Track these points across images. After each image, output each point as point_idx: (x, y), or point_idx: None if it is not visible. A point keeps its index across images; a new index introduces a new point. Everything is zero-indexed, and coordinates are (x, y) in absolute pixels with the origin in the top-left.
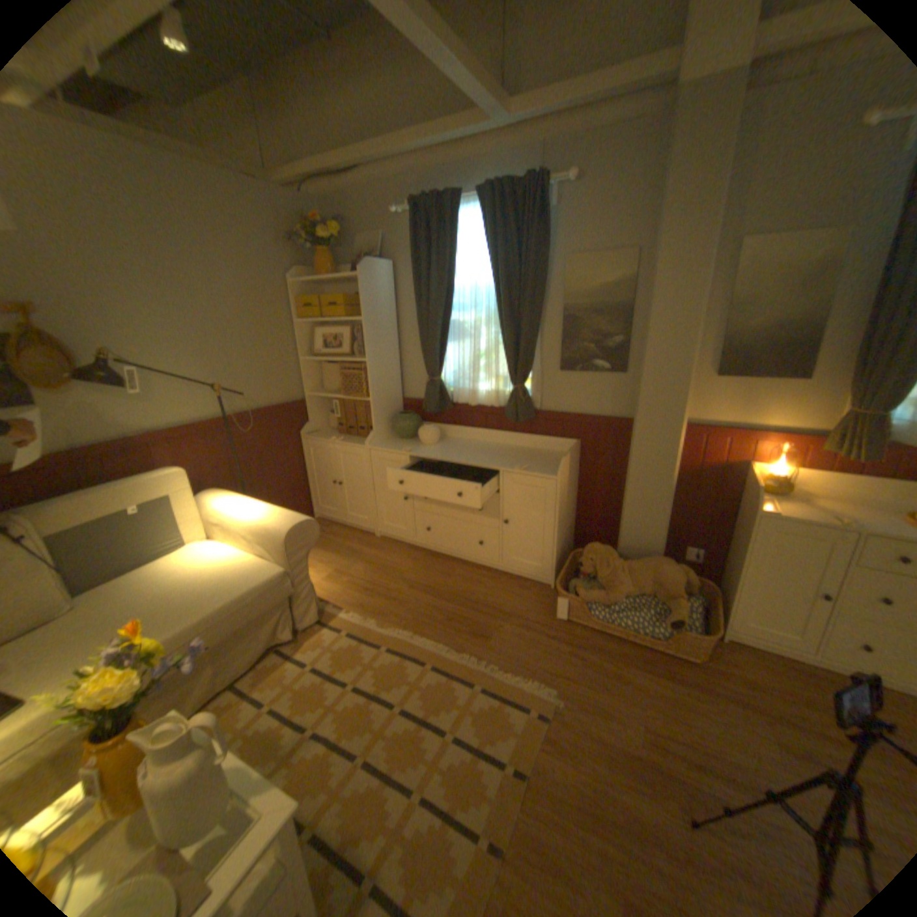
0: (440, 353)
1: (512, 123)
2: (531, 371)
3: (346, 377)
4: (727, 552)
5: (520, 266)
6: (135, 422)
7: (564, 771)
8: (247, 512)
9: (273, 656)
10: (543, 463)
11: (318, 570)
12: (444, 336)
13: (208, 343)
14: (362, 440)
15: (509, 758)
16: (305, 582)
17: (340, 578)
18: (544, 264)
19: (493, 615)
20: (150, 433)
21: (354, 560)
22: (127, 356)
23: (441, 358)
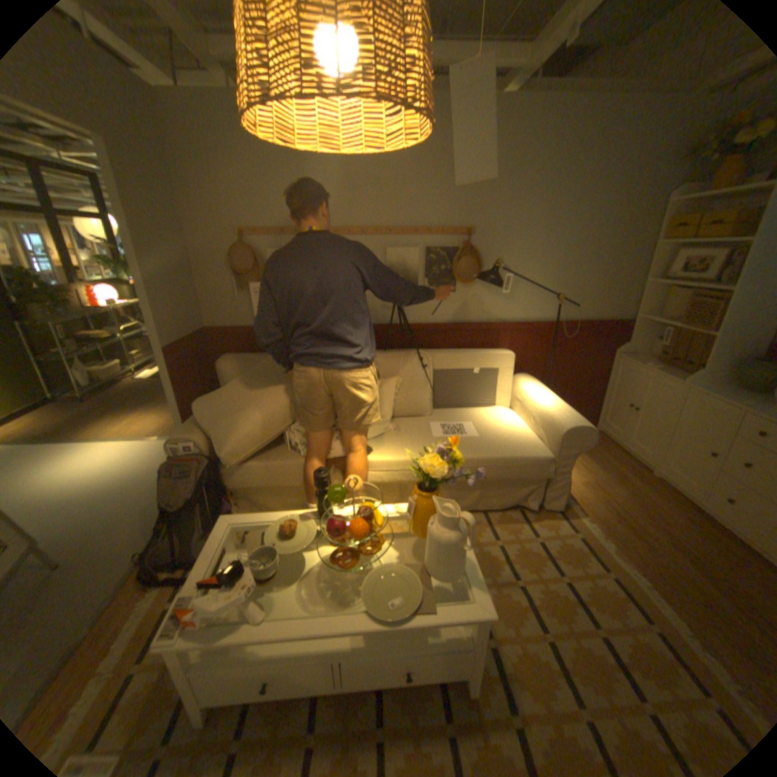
0: None
1: None
2: None
3: (697, 304)
4: None
5: None
6: (498, 313)
7: None
8: (544, 401)
9: (519, 513)
10: None
11: (580, 473)
12: None
13: (568, 259)
14: (685, 374)
15: None
16: (566, 475)
17: (598, 491)
18: None
19: None
20: (503, 322)
21: (619, 484)
22: (510, 266)
23: None
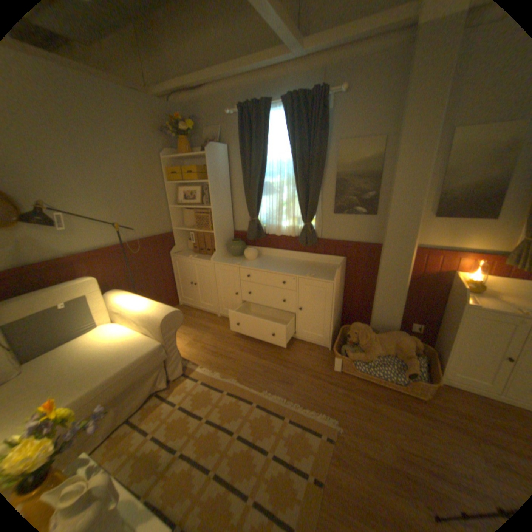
0: (258, 202)
1: (304, 55)
2: (315, 214)
3: (199, 217)
4: (439, 327)
5: (309, 147)
6: (63, 248)
7: (347, 479)
8: (137, 305)
9: (154, 398)
10: (323, 272)
11: (182, 339)
12: (260, 192)
13: (110, 197)
14: (209, 257)
15: (310, 470)
16: (174, 350)
17: (196, 344)
18: (325, 145)
19: (293, 368)
20: (73, 254)
21: (205, 332)
22: (57, 205)
23: (258, 206)
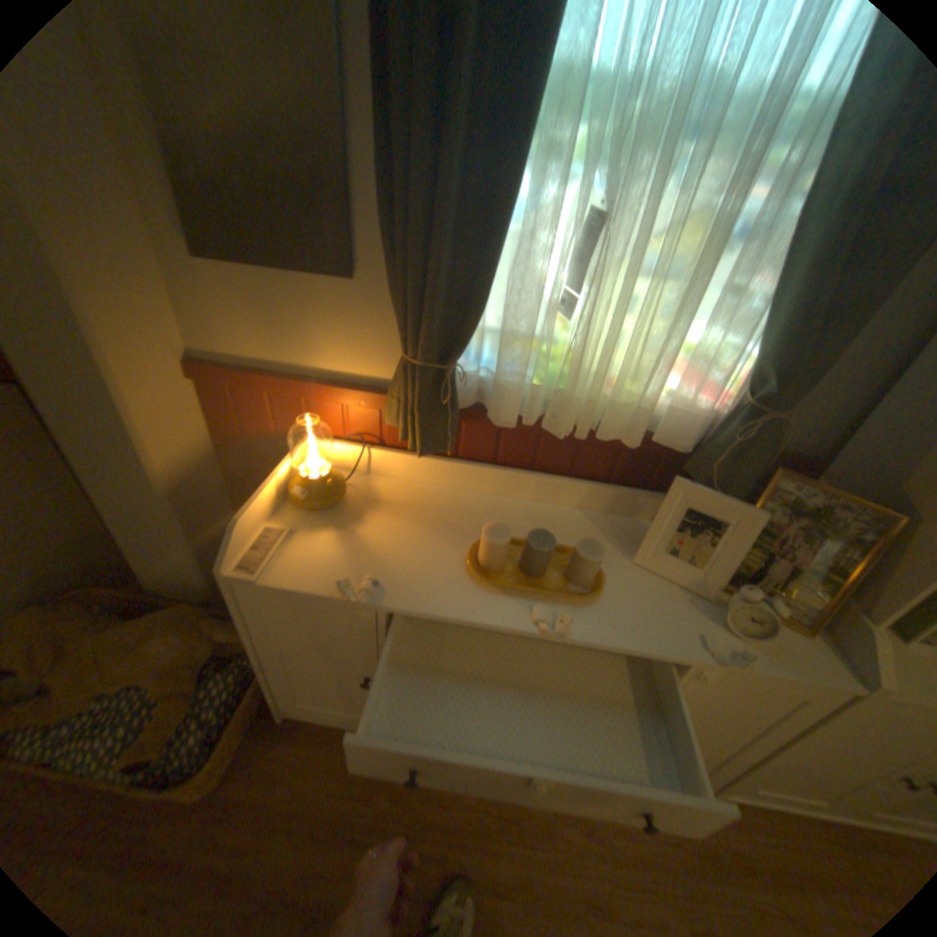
0: None
1: None
2: None
3: None
4: None
5: None
6: None
7: None
8: None
9: None
10: None
11: None
12: None
13: None
14: None
15: None
16: None
17: None
18: None
19: None
20: None
21: None
22: None
23: None
